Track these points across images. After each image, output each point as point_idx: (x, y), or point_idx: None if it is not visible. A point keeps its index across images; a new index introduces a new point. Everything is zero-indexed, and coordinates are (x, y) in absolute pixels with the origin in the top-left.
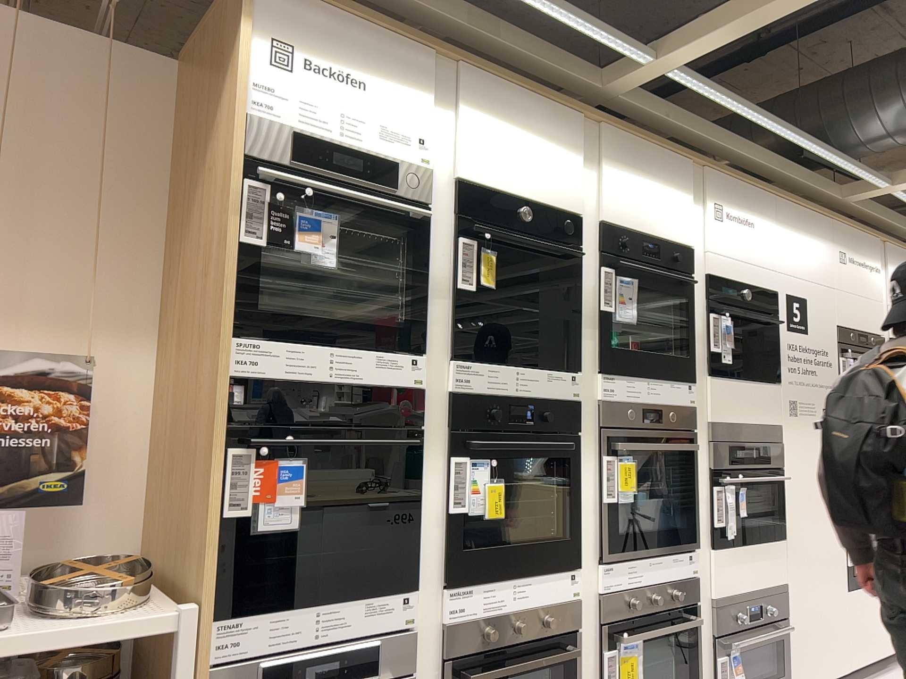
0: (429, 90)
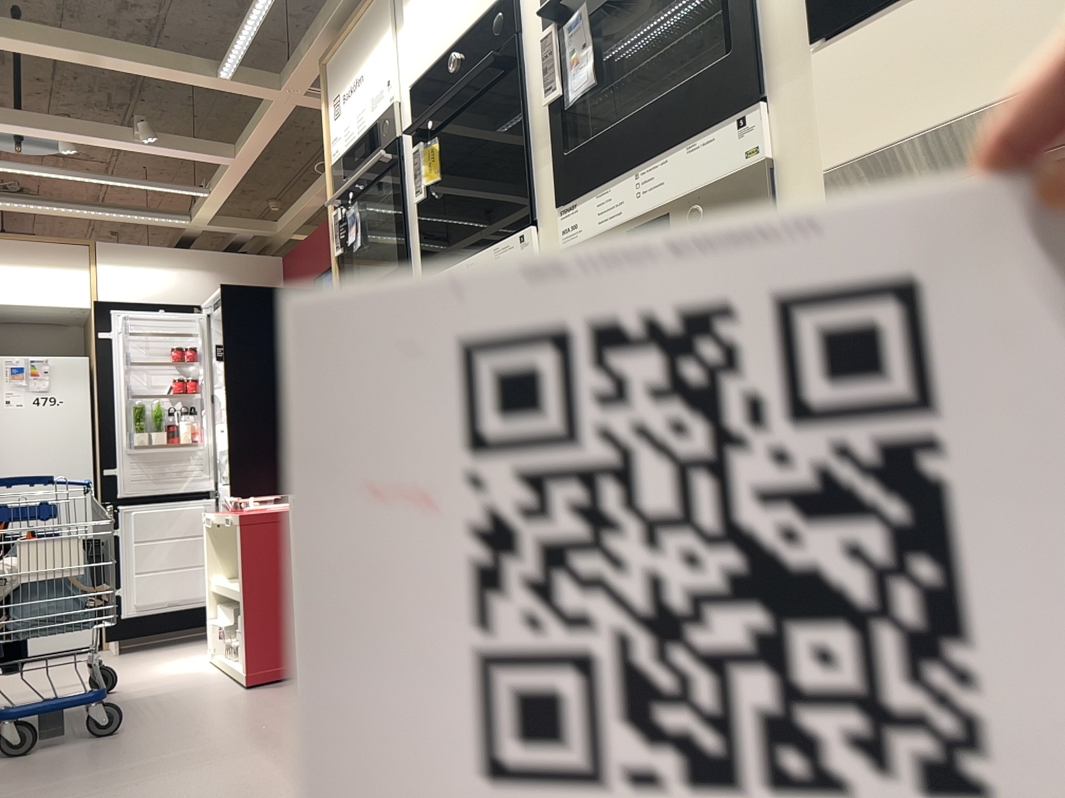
0: (385, 29)
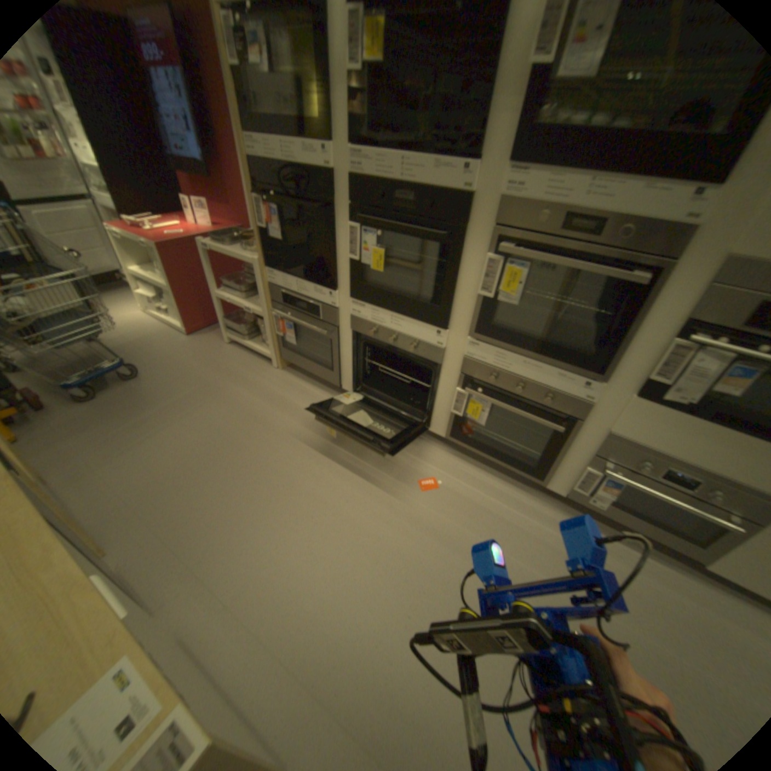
0: None
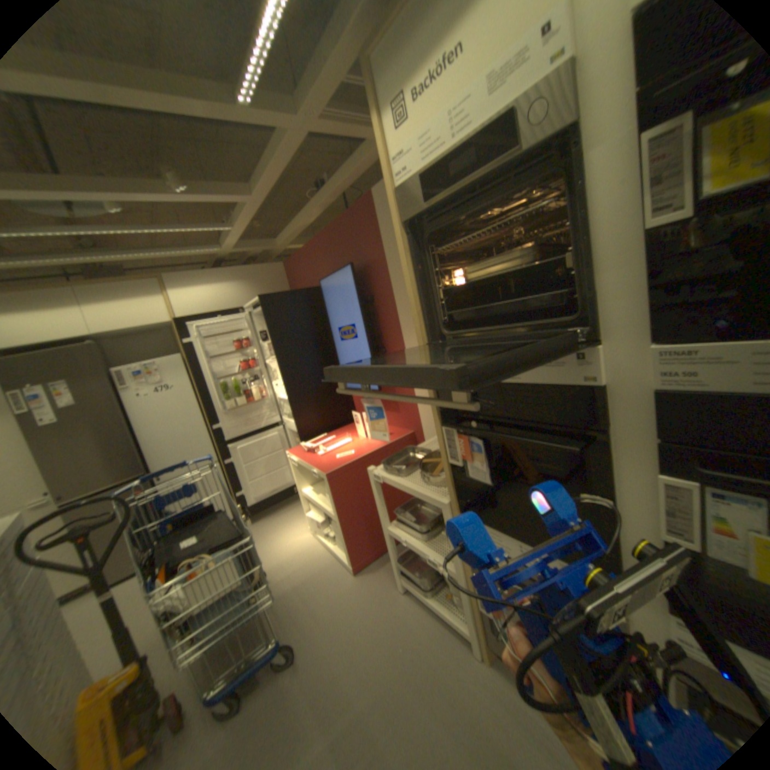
0: None
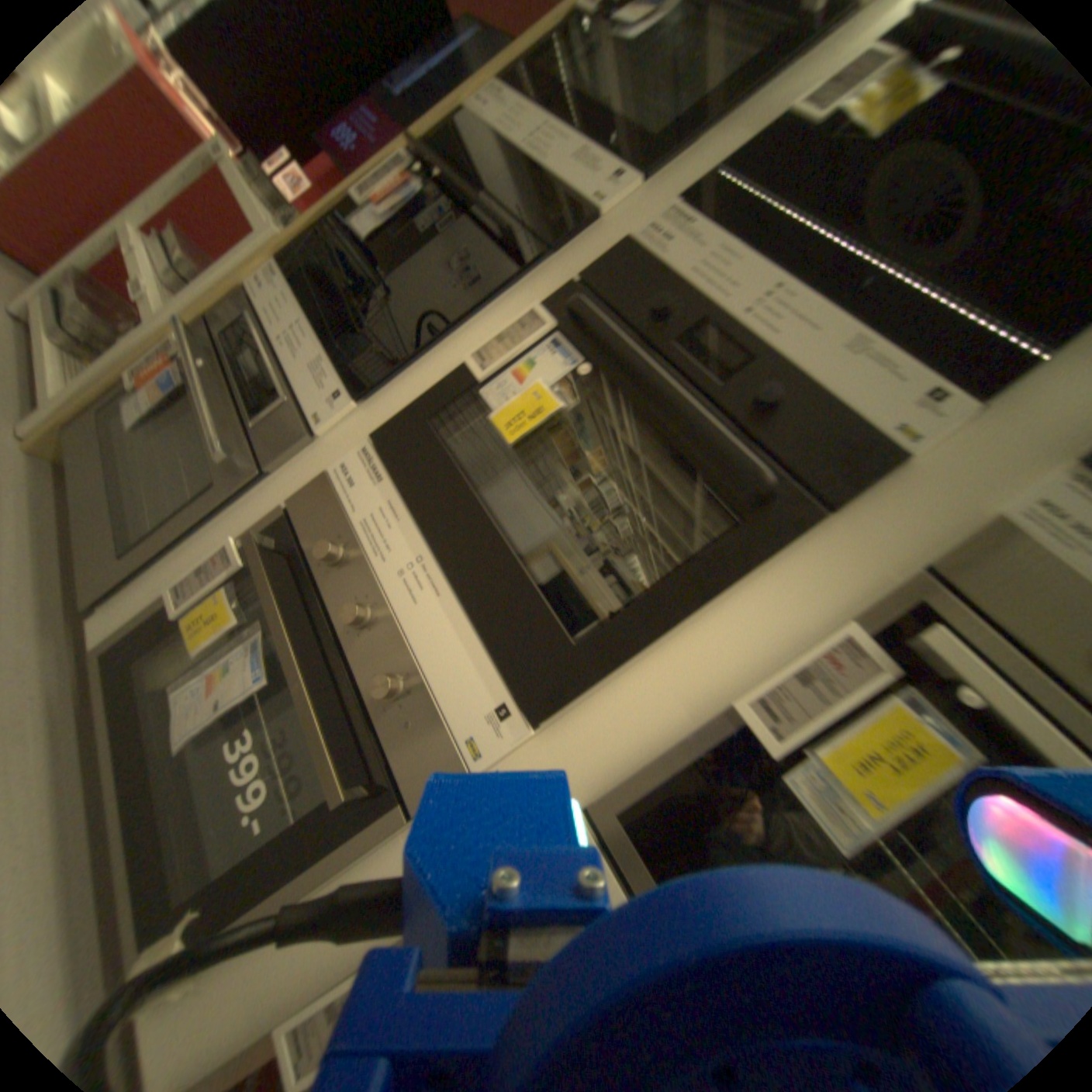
0: None
